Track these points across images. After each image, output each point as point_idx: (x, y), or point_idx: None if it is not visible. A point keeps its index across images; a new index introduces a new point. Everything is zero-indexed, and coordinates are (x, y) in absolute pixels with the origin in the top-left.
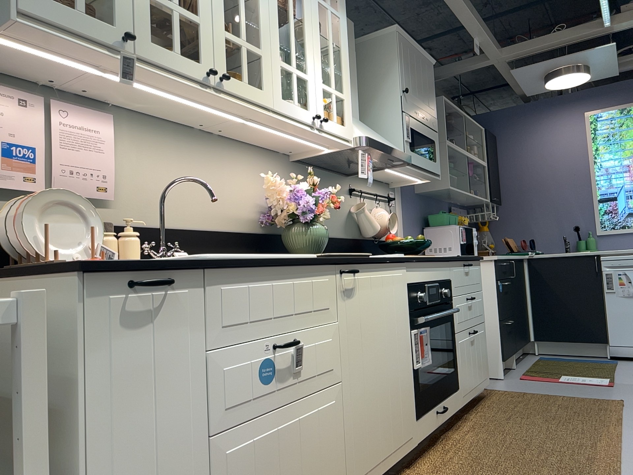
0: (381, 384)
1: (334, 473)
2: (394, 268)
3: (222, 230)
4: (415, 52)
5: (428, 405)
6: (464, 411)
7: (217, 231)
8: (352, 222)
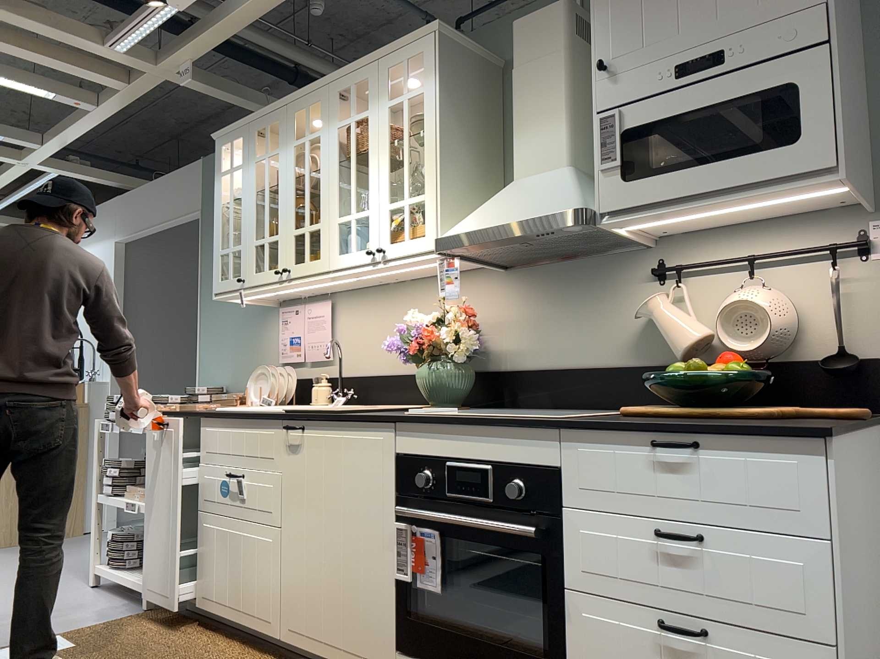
0: (329, 560)
1: (267, 600)
2: (364, 428)
3: (409, 372)
4: None
5: (431, 655)
6: None
7: (402, 375)
8: (656, 334)
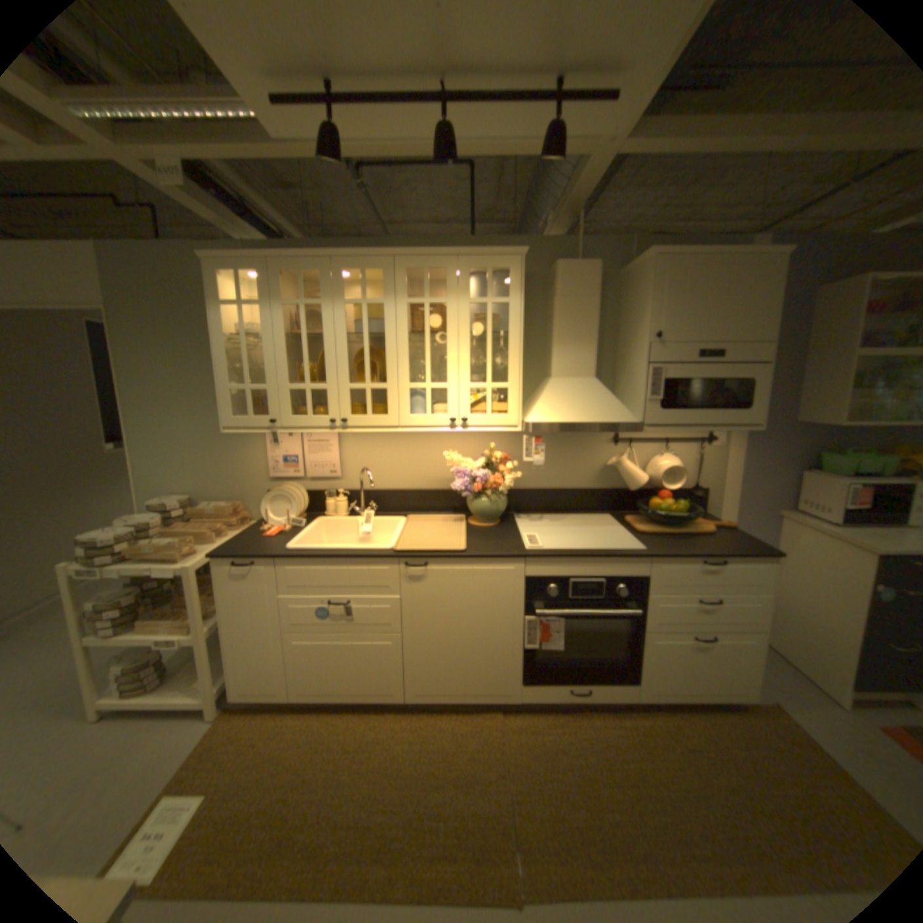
0: (459, 647)
1: (389, 682)
2: (495, 562)
3: (426, 488)
4: (715, 258)
5: (550, 682)
6: (674, 709)
7: (420, 490)
8: (610, 472)
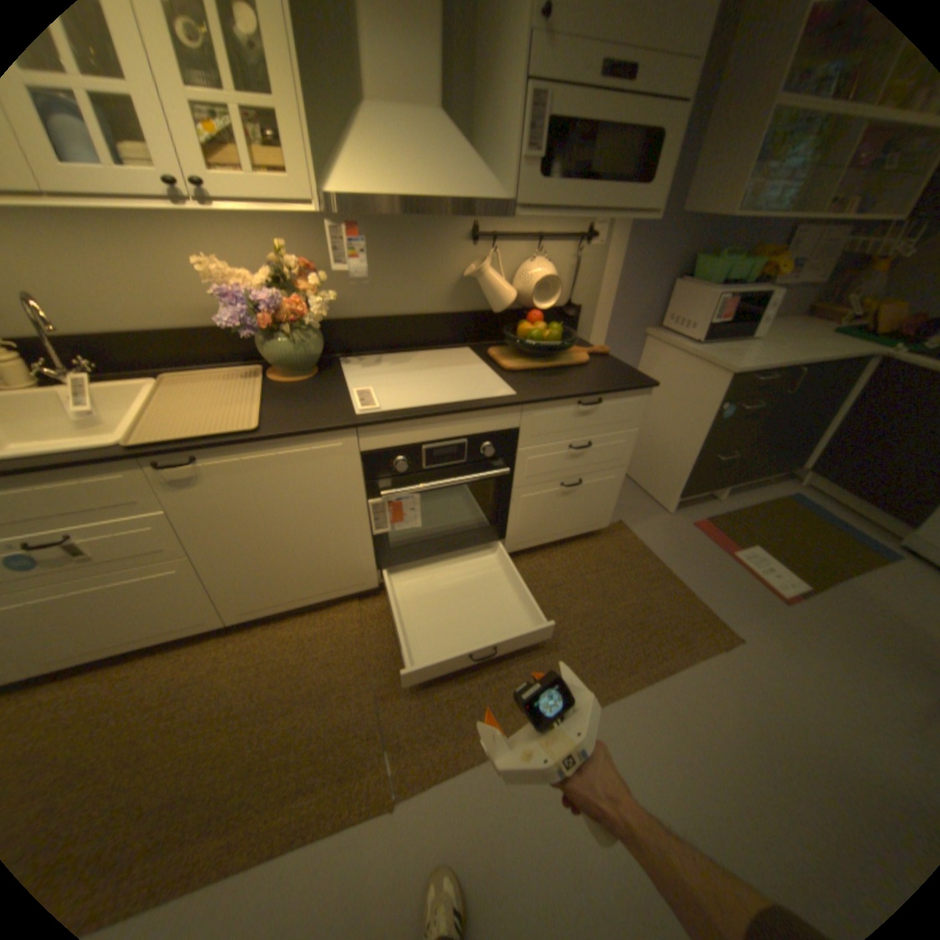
0: (284, 552)
1: (192, 613)
2: (312, 440)
3: (183, 326)
4: None
5: (409, 559)
6: (535, 548)
7: (172, 329)
8: (468, 287)
